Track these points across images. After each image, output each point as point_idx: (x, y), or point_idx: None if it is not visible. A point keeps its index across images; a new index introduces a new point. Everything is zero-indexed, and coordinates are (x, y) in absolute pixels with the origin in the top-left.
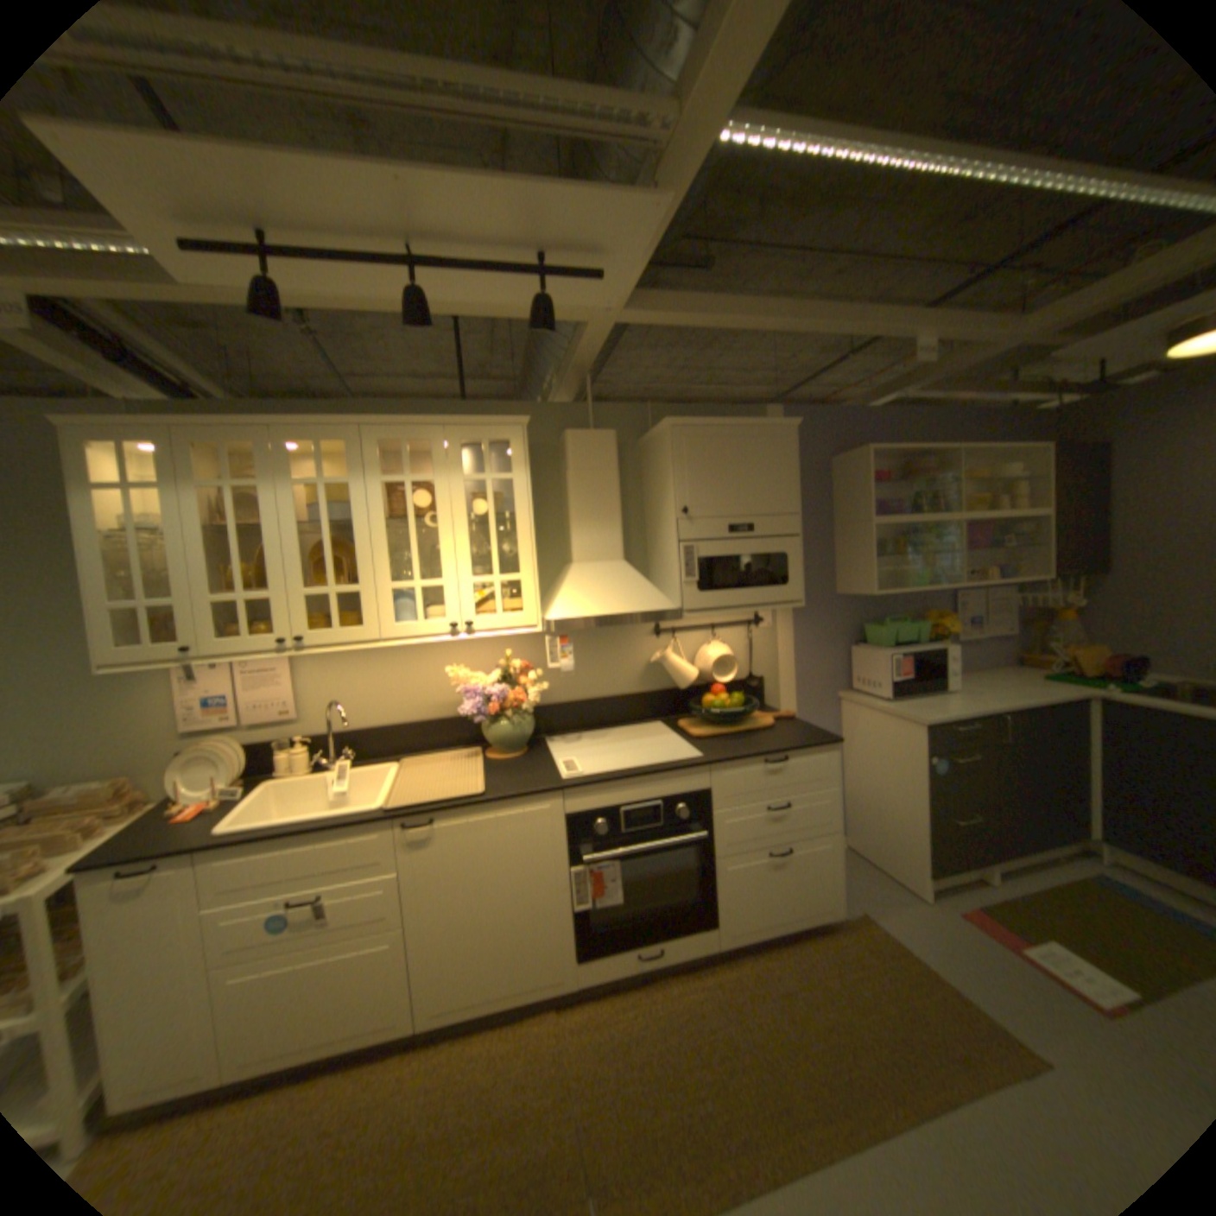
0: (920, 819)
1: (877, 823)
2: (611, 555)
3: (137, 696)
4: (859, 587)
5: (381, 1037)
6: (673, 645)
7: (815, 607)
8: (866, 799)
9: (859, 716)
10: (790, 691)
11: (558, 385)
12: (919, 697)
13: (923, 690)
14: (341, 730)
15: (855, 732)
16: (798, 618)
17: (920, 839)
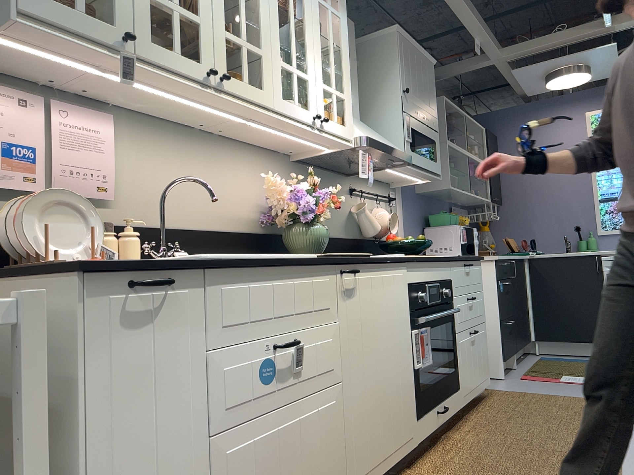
0: (493, 322)
1: None
2: (356, 112)
3: None
4: (437, 185)
5: None
6: (365, 202)
7: (410, 198)
8: None
9: None
10: None
11: None
12: None
13: (469, 251)
14: (152, 225)
15: None
16: (405, 203)
17: (494, 336)
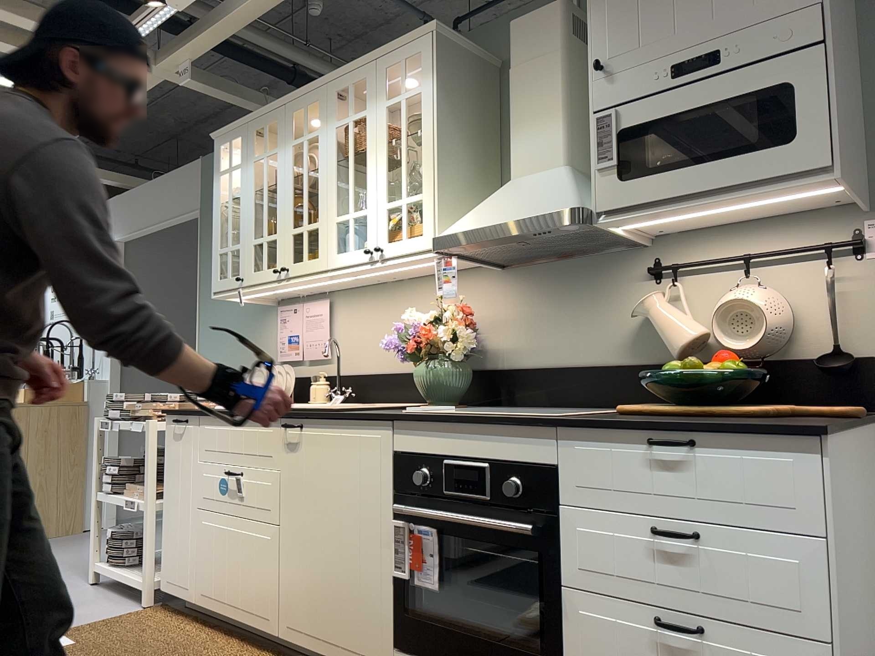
0: None
1: None
2: (548, 159)
3: (266, 332)
4: None
5: (261, 623)
6: (670, 288)
7: None
8: None
9: None
10: None
11: None
12: None
13: None
14: (353, 373)
15: None
16: None
17: None
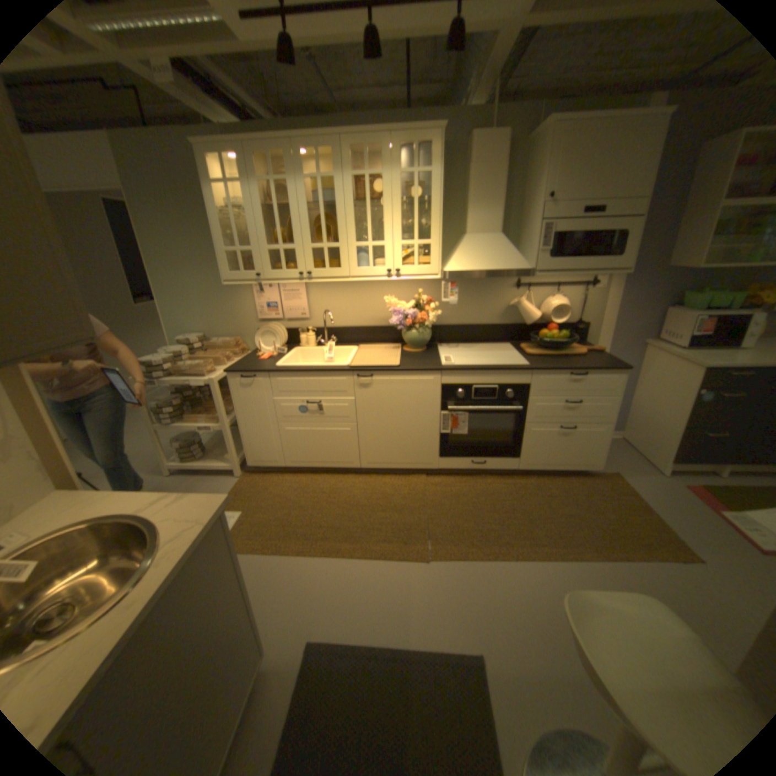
0: (679, 427)
1: (648, 426)
2: (493, 228)
3: (240, 299)
4: (689, 260)
5: (347, 465)
6: (528, 294)
7: (647, 275)
8: (646, 411)
9: (658, 357)
10: (609, 334)
11: (475, 88)
12: (714, 348)
13: (718, 343)
14: (331, 327)
15: (652, 367)
16: (630, 282)
17: (675, 439)
